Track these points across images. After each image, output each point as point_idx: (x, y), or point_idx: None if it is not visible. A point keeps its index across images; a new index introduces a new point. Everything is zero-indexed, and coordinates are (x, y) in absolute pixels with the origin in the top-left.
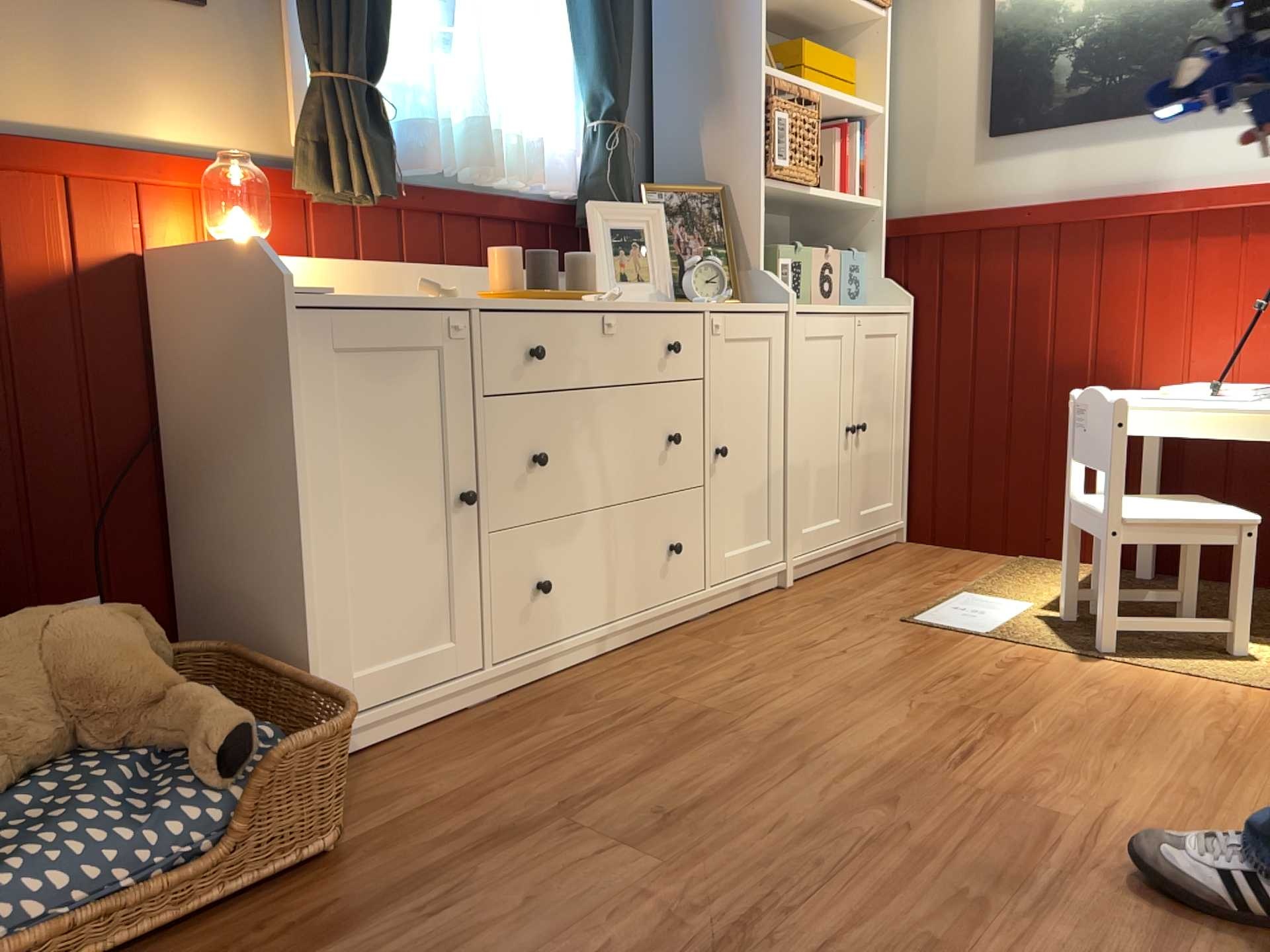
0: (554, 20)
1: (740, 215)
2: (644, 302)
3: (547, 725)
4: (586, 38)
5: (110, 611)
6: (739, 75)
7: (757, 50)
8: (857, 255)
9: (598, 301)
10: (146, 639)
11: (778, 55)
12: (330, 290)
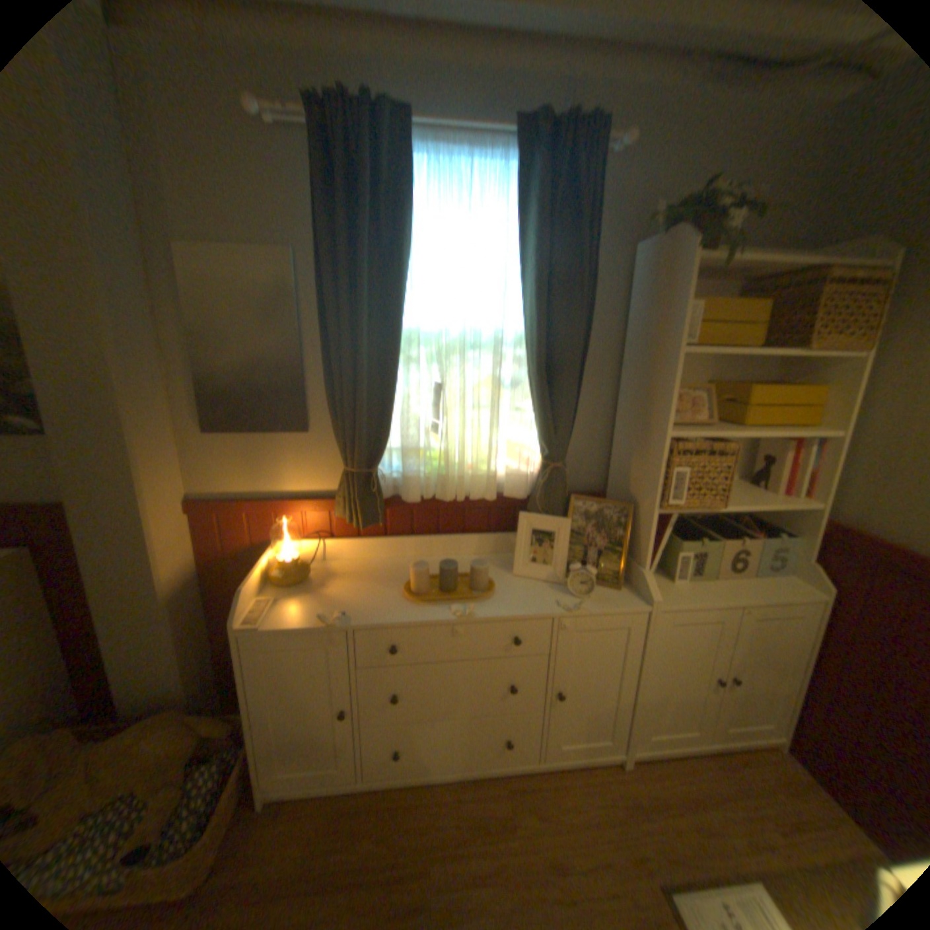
0: (523, 395)
1: (641, 525)
2: (501, 610)
3: (358, 845)
4: (536, 411)
5: (179, 728)
6: (655, 433)
7: (667, 421)
8: (796, 536)
9: (455, 615)
10: (187, 745)
11: (735, 389)
12: (259, 626)
